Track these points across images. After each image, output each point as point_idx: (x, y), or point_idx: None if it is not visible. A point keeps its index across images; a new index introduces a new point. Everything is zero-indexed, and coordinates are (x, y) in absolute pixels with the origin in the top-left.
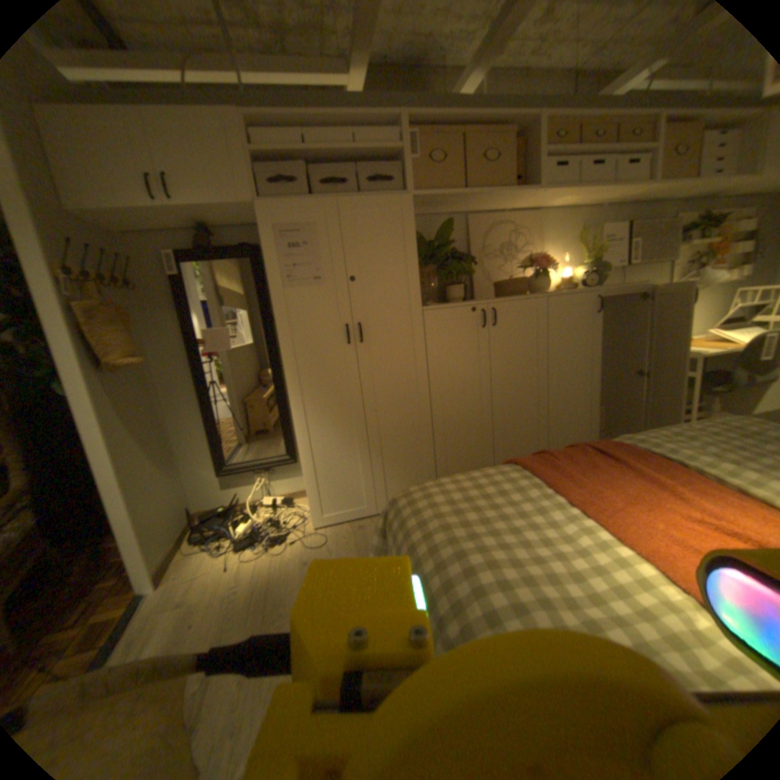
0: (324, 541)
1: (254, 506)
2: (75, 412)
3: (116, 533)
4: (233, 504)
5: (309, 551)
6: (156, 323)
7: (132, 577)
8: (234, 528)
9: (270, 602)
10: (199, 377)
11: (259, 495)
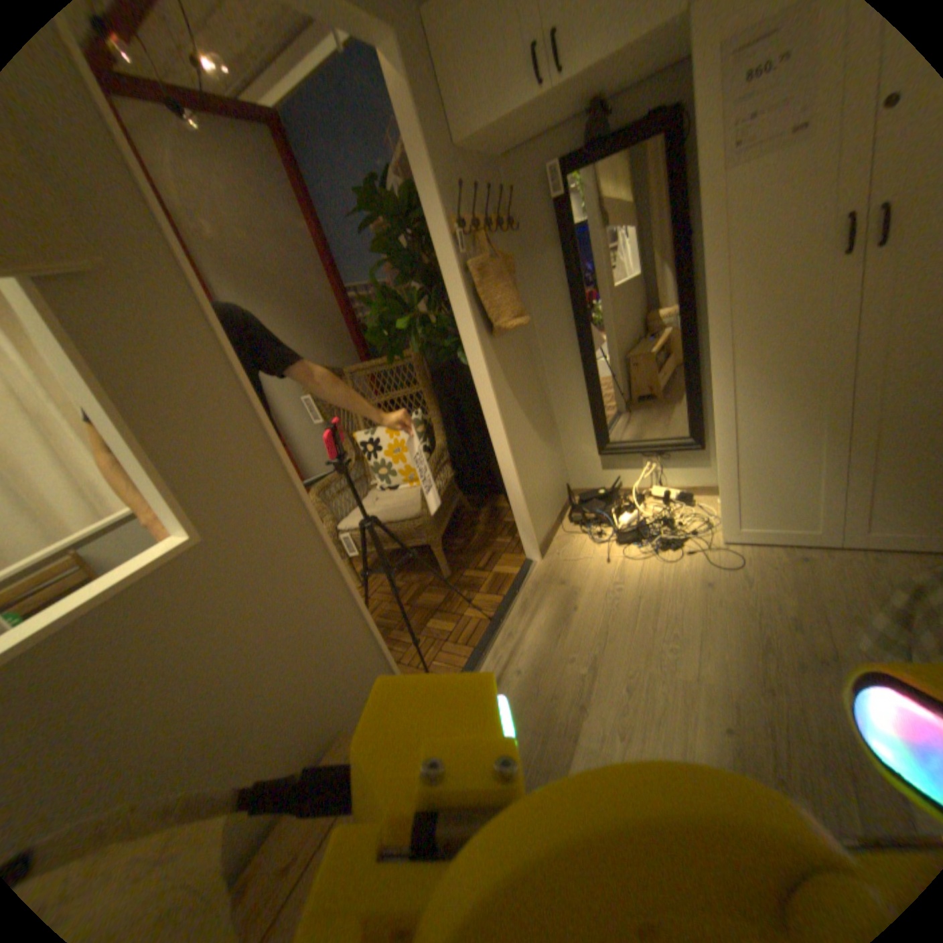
0: (741, 567)
1: (641, 496)
2: (477, 383)
3: (512, 502)
4: (616, 489)
5: (717, 573)
6: (541, 270)
7: (525, 544)
8: (619, 518)
9: (663, 618)
10: (585, 335)
11: (649, 485)
